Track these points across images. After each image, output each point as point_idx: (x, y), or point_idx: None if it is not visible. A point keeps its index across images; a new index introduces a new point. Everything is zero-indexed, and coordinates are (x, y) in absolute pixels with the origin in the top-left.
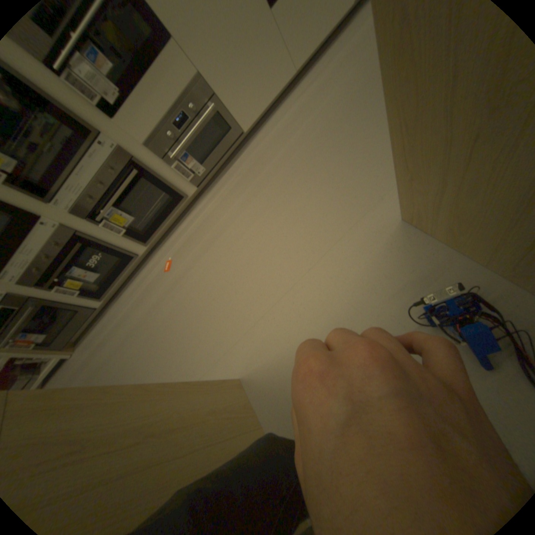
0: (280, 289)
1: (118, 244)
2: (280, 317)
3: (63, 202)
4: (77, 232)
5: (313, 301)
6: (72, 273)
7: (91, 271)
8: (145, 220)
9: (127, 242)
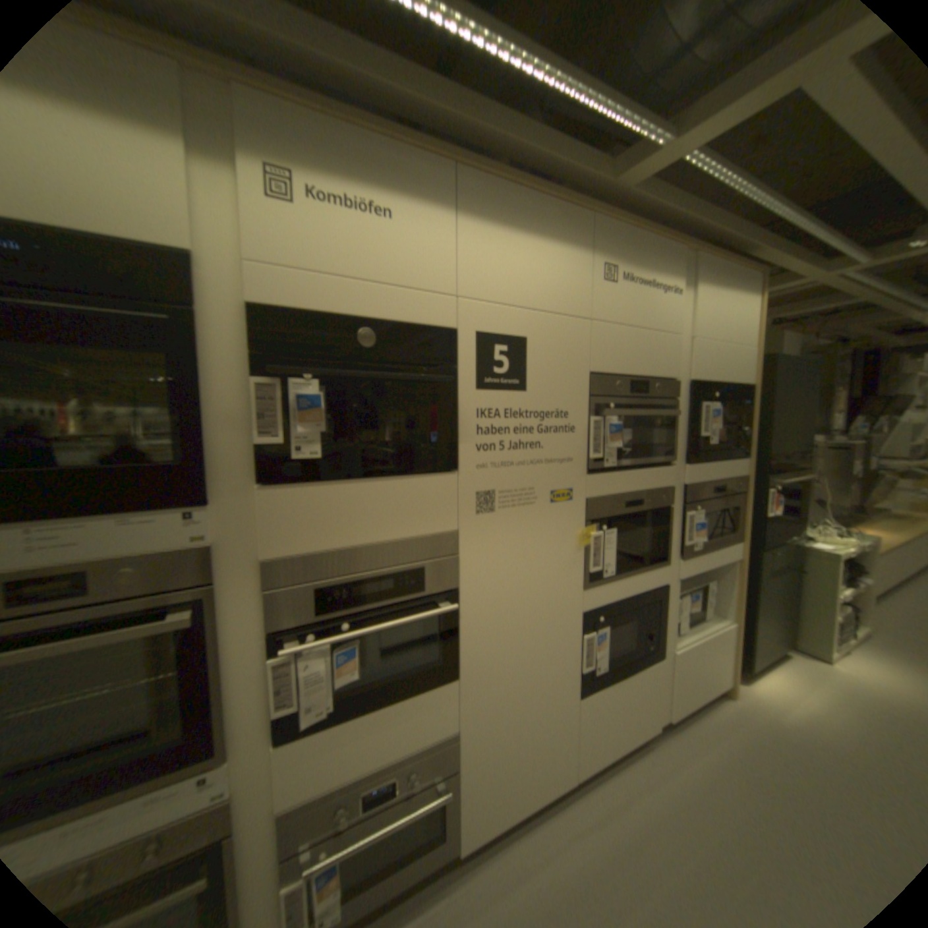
0: None
1: None
2: None
3: None
4: None
5: None
6: None
7: None
8: None
9: None
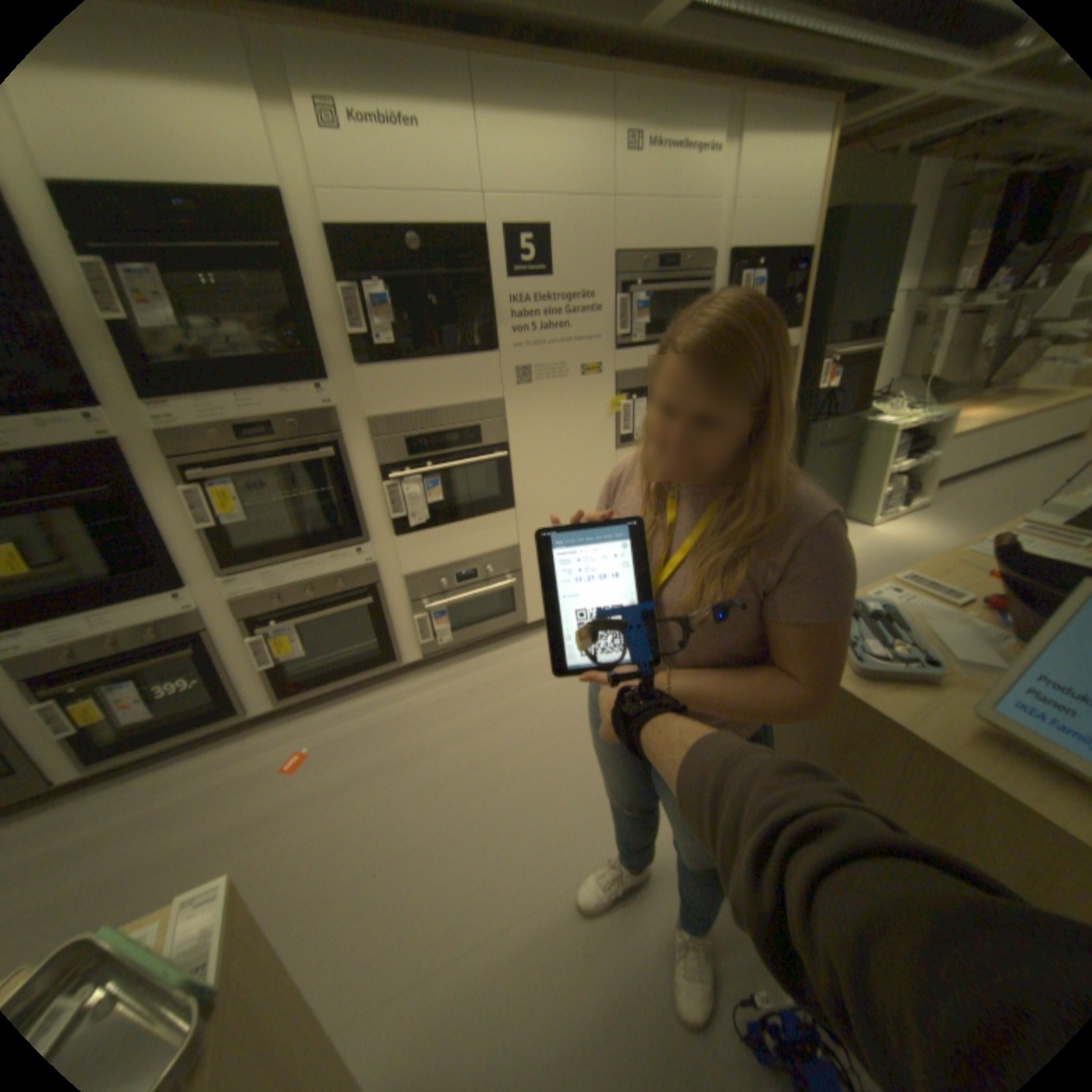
0: (517, 907)
1: (233, 682)
2: (504, 969)
3: (234, 587)
4: (200, 633)
5: (573, 954)
6: (108, 692)
7: (142, 706)
8: (309, 665)
9: (250, 686)
